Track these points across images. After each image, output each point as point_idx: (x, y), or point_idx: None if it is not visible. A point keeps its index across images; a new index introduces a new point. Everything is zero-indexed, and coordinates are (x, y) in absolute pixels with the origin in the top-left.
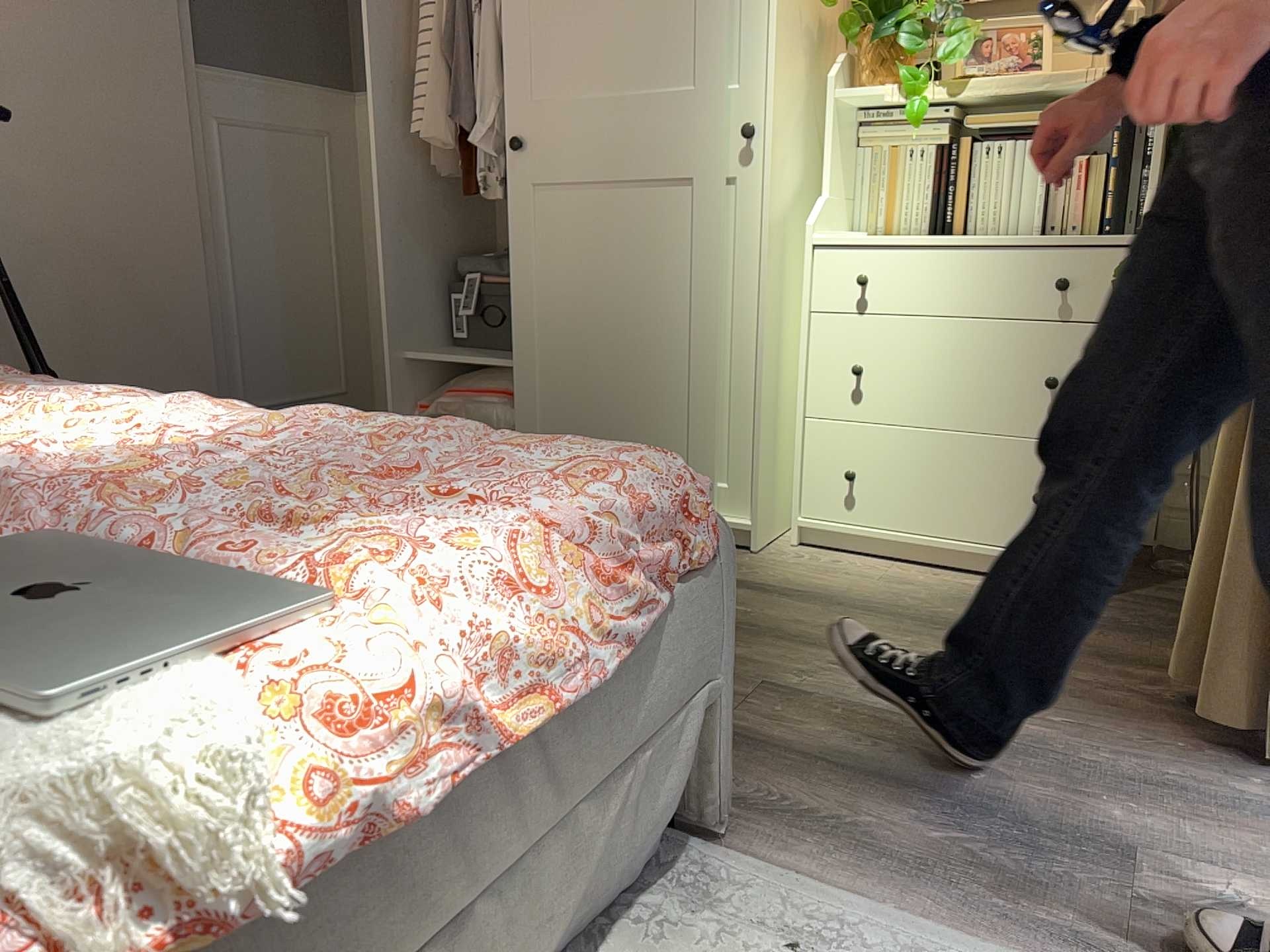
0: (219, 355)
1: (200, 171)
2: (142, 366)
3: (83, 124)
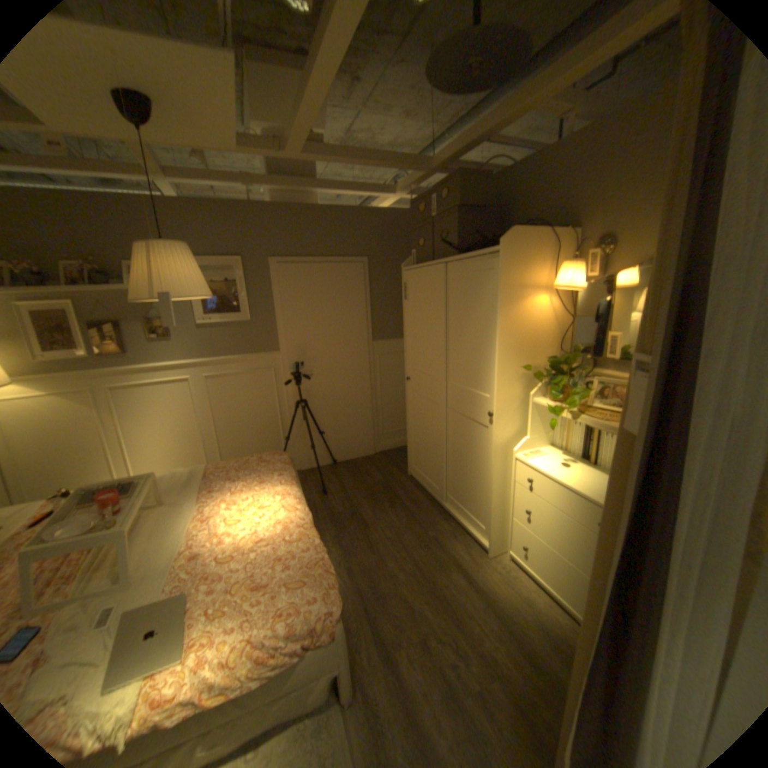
0: (373, 421)
1: (370, 371)
2: (350, 426)
3: (337, 367)
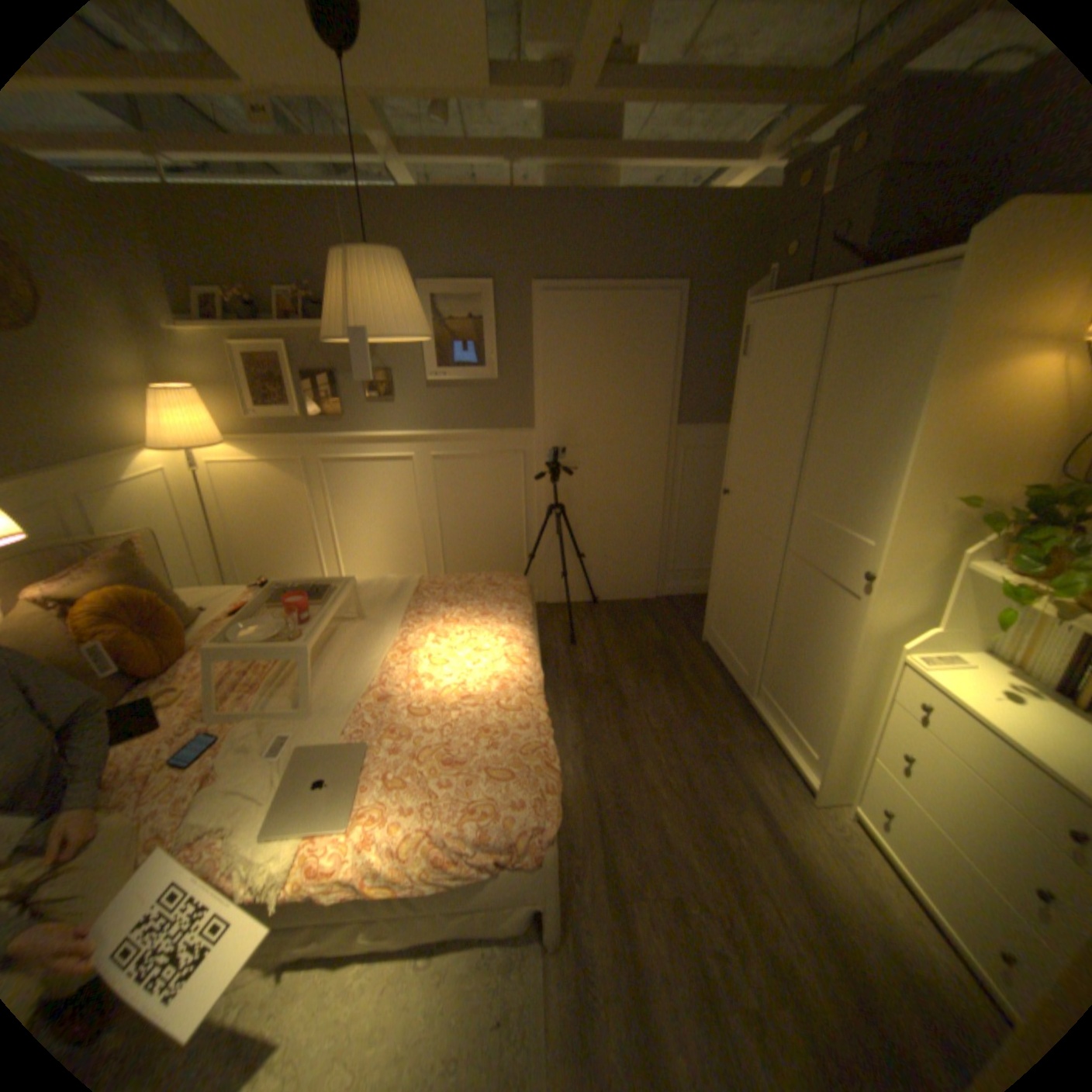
0: (661, 549)
1: (667, 472)
2: (624, 552)
3: (616, 460)
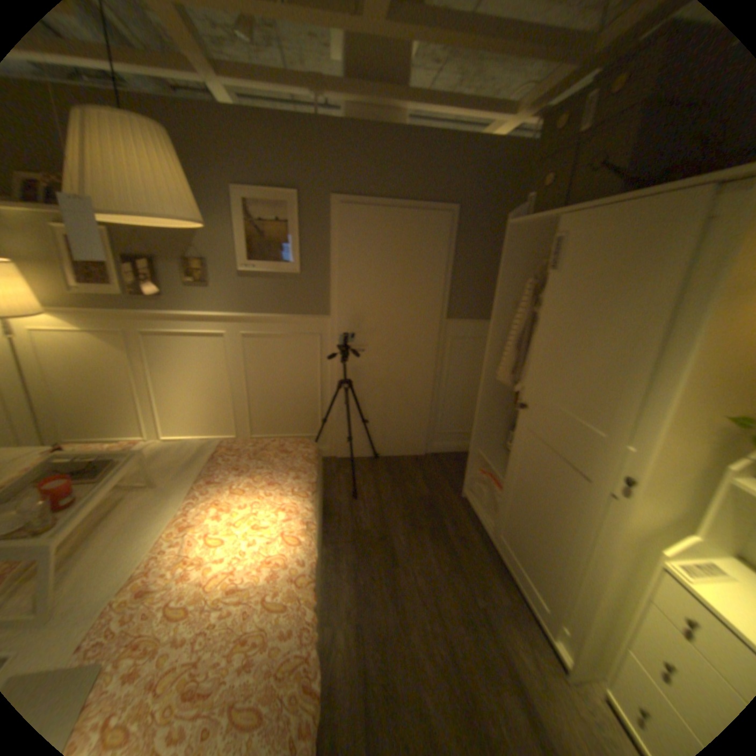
0: (431, 416)
1: (438, 356)
2: (402, 418)
3: (398, 344)
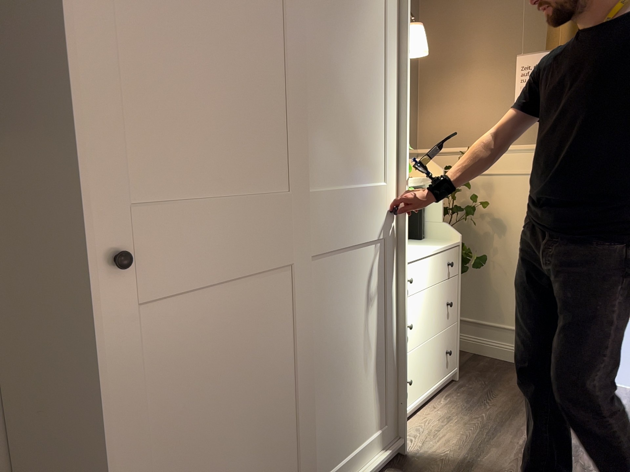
0: None
1: None
2: None
3: None
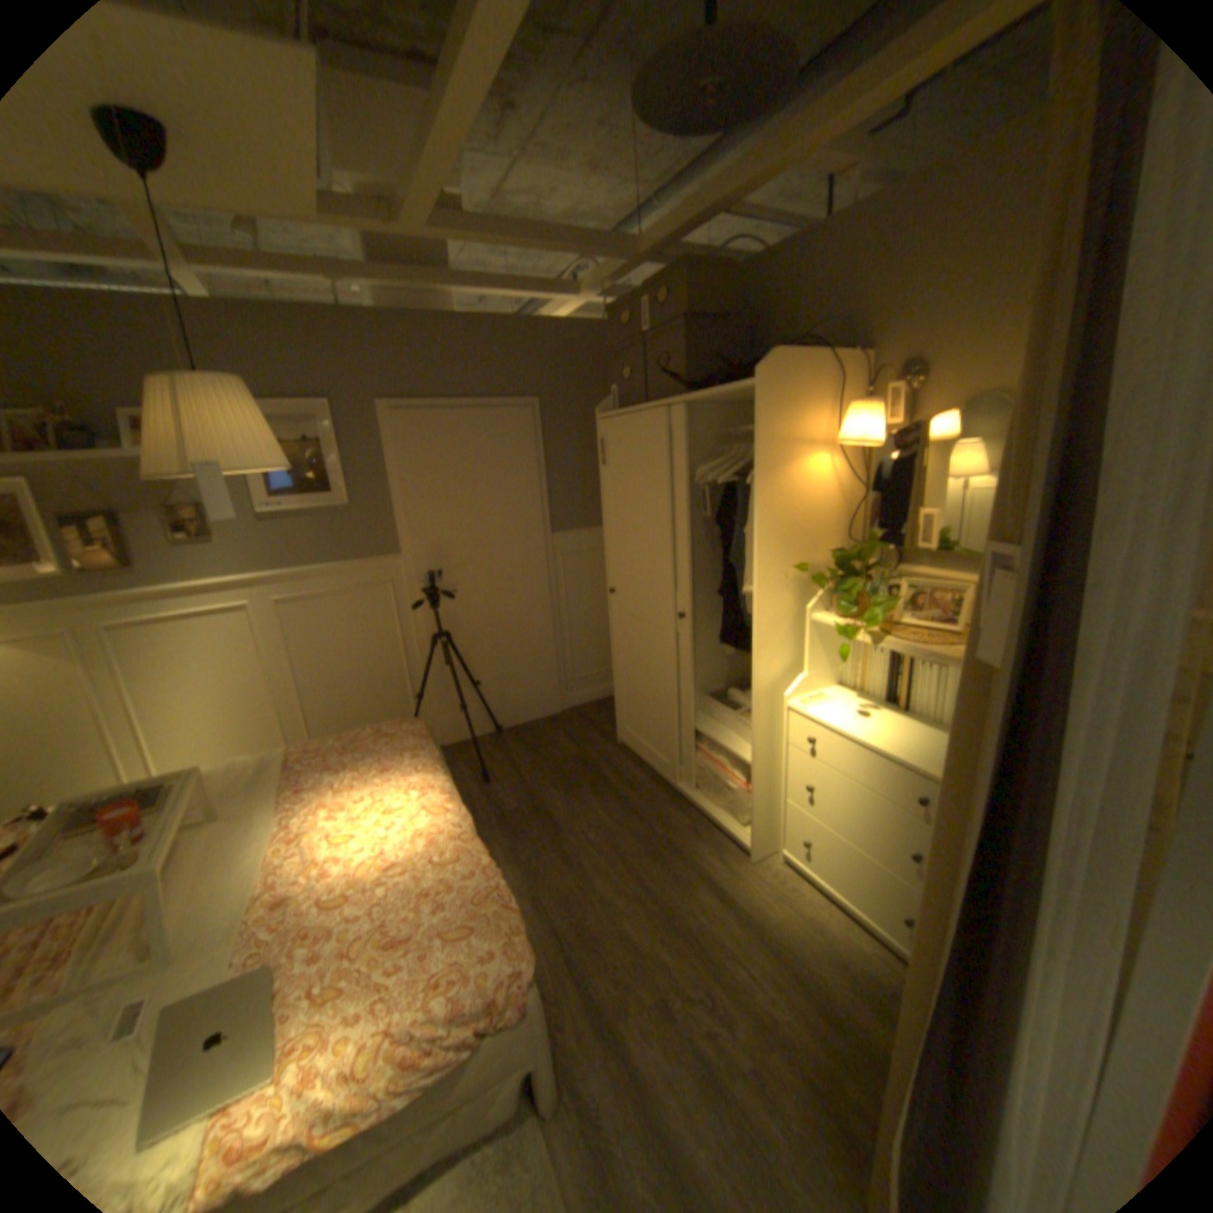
0: (558, 660)
1: (551, 582)
2: (521, 670)
3: (497, 576)
